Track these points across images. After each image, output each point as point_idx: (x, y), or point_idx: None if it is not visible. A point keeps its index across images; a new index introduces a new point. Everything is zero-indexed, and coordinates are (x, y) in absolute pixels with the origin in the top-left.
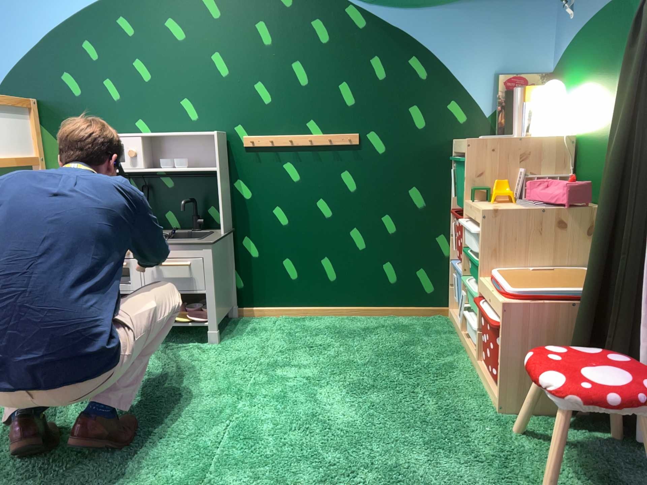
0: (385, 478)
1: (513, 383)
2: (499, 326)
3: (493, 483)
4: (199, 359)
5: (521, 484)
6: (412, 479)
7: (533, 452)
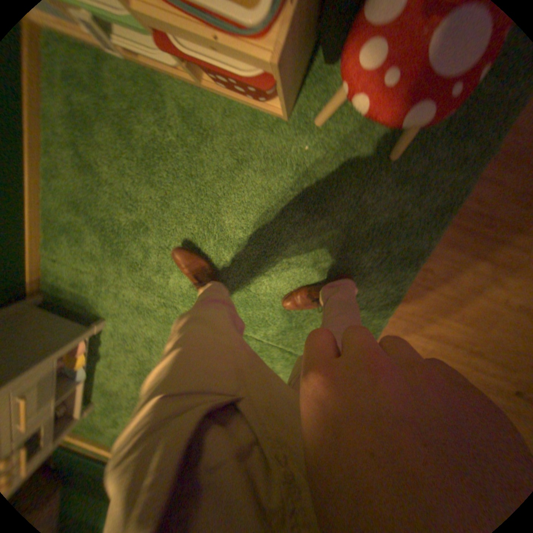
0: (327, 257)
1: (288, 93)
2: (275, 83)
3: (363, 188)
4: (130, 334)
5: (374, 168)
6: (335, 241)
7: (347, 130)
